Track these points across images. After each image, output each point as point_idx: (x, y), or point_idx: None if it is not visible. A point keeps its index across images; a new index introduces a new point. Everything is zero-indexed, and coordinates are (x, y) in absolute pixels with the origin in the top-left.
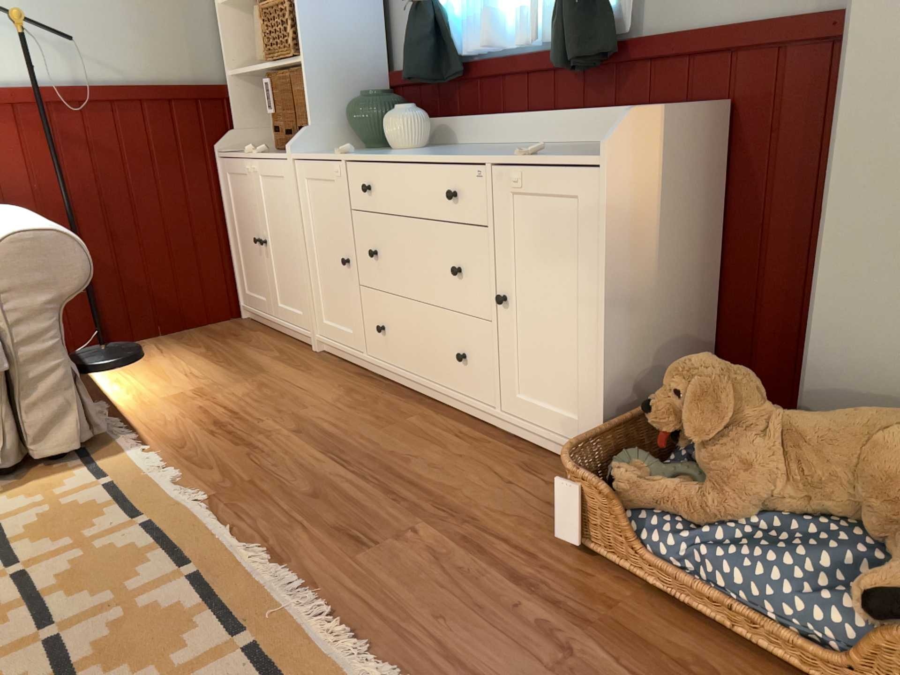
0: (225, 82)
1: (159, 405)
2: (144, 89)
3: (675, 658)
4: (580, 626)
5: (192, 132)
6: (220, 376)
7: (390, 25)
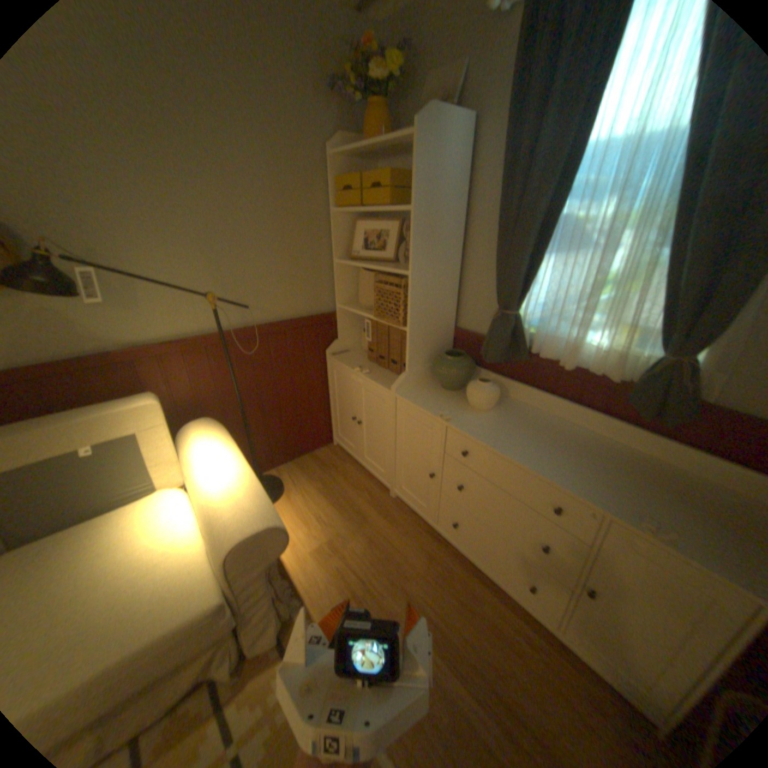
0: (334, 306)
1: (310, 562)
2: (287, 320)
3: None
4: None
5: (313, 342)
6: (339, 523)
7: (461, 295)
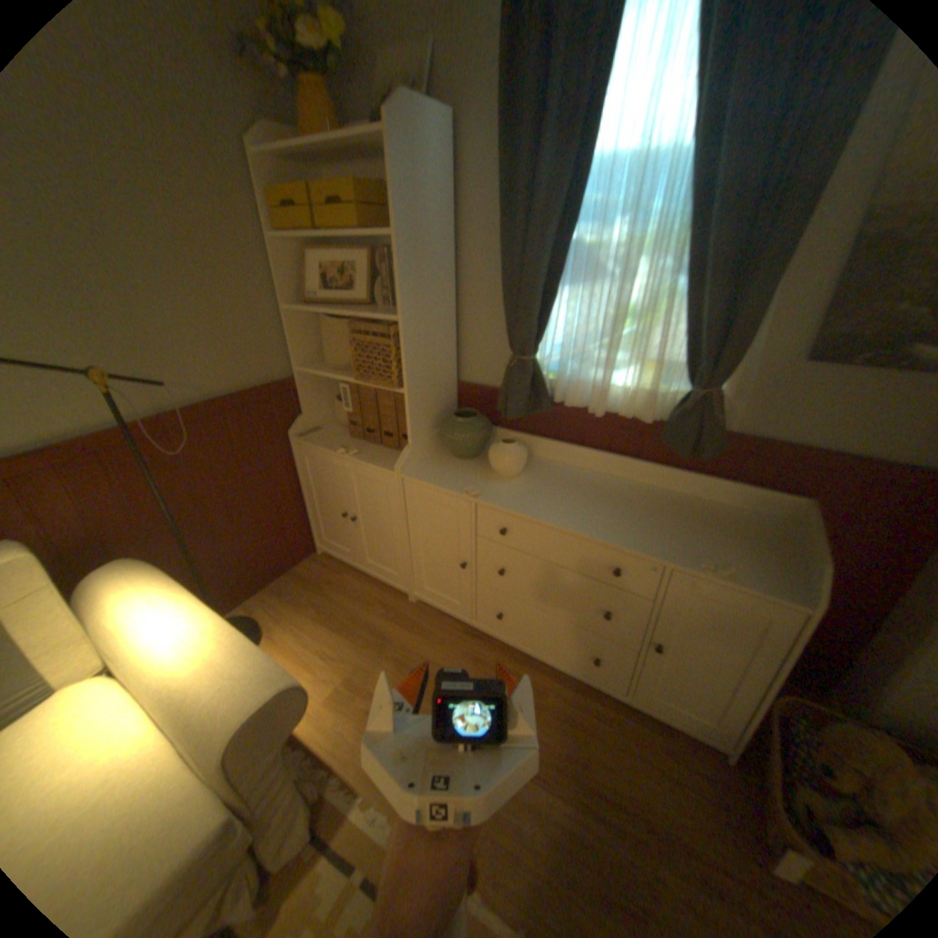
0: (291, 370)
1: (327, 715)
2: (225, 396)
3: None
4: None
5: (268, 422)
6: (353, 653)
7: (461, 341)
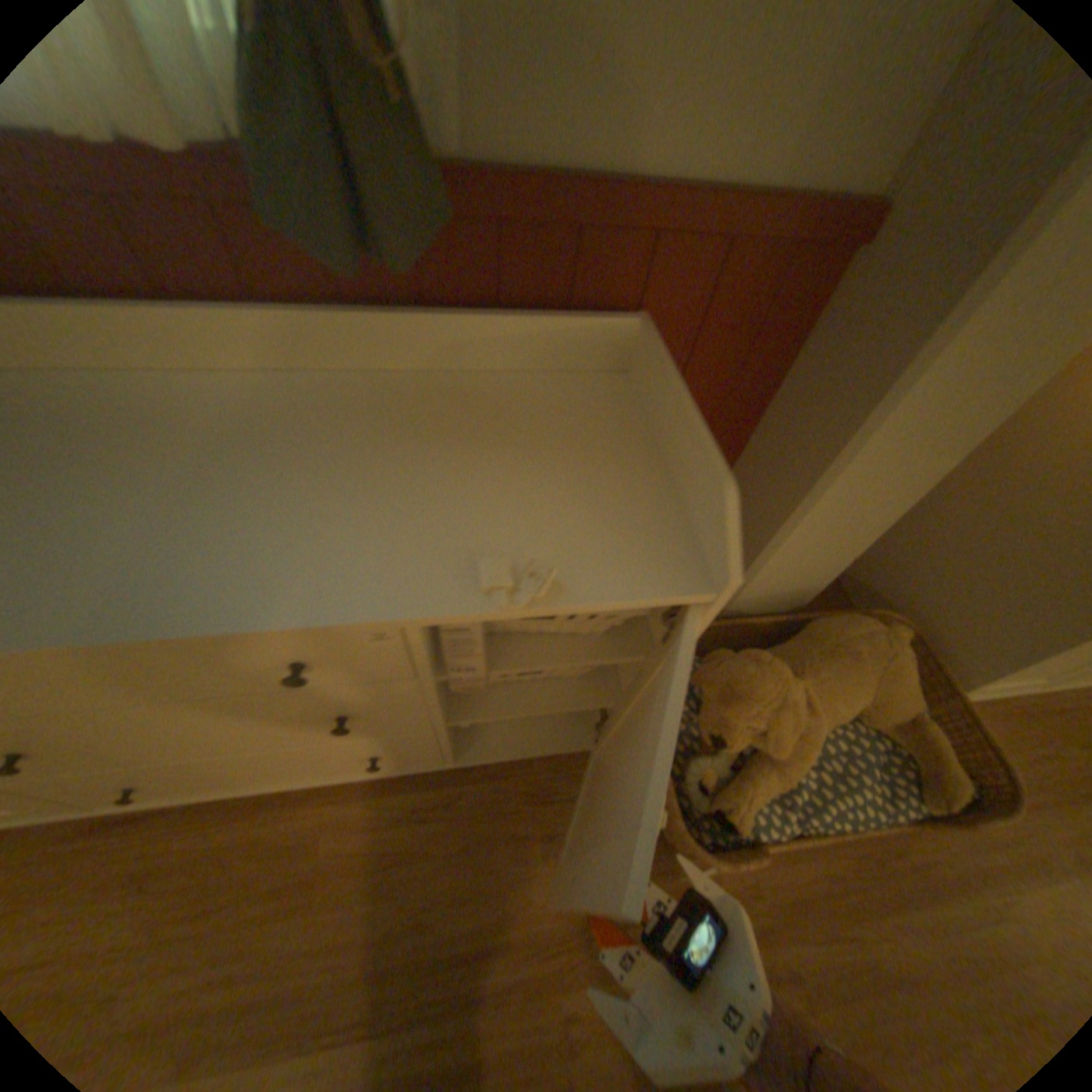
0: None
1: None
2: None
3: (823, 891)
4: (773, 939)
5: None
6: None
7: None
